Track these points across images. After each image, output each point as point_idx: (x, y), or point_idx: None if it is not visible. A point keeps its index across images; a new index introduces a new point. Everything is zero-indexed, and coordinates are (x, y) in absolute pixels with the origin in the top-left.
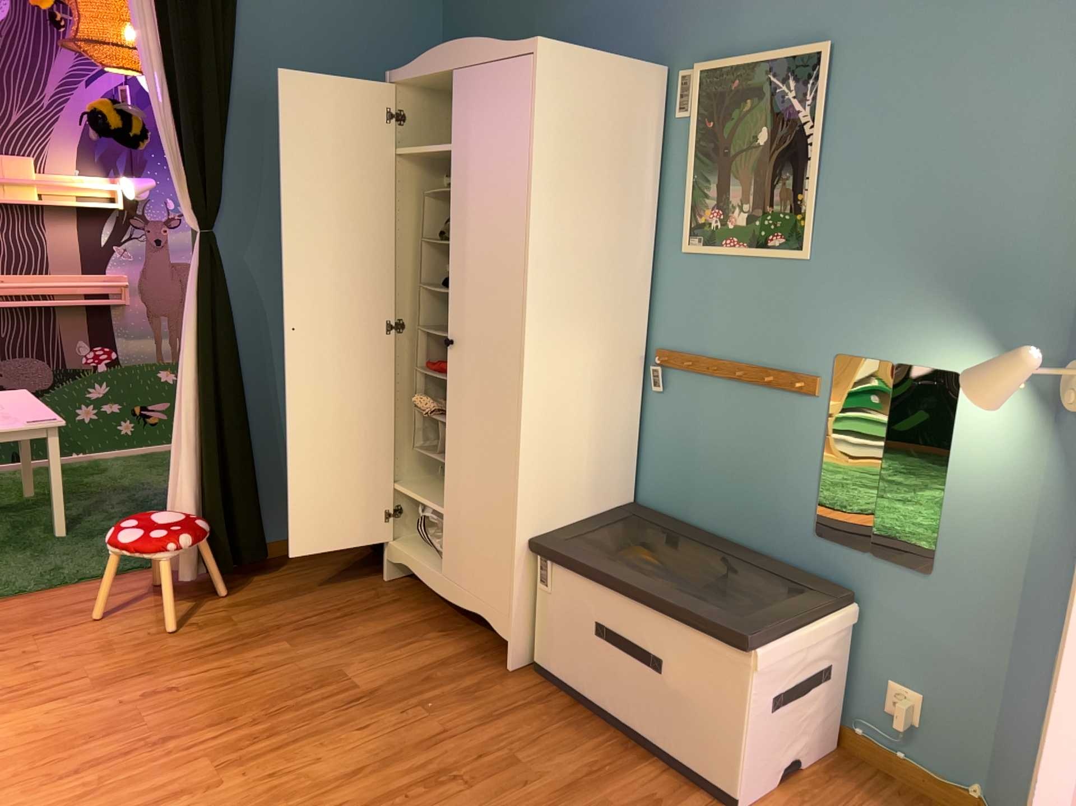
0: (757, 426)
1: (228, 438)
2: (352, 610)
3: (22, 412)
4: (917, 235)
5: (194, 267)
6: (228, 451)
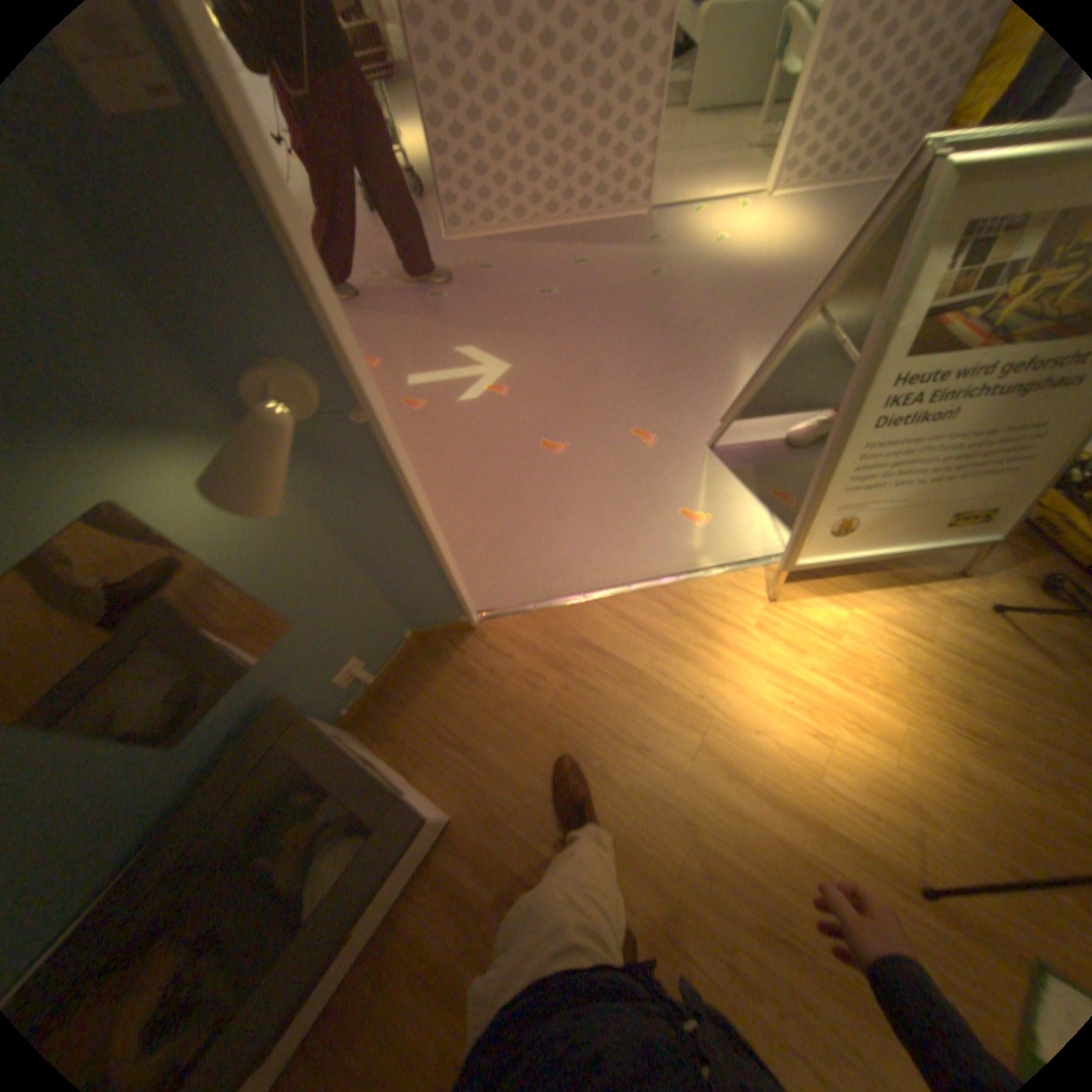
0: None
1: None
2: None
3: None
4: None
5: None
6: None
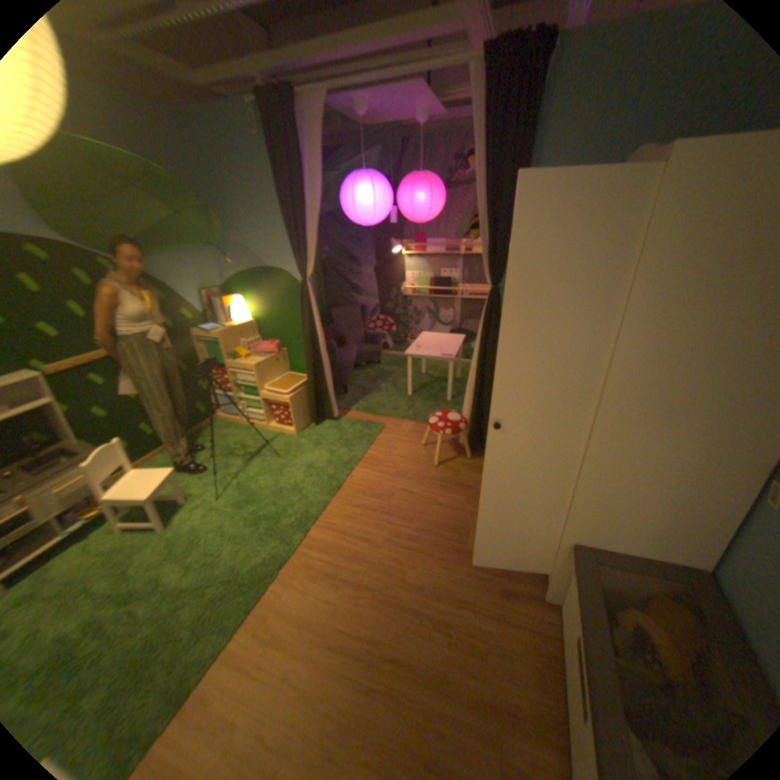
0: None
1: (486, 391)
2: None
3: (447, 349)
4: None
5: (485, 305)
6: (485, 397)
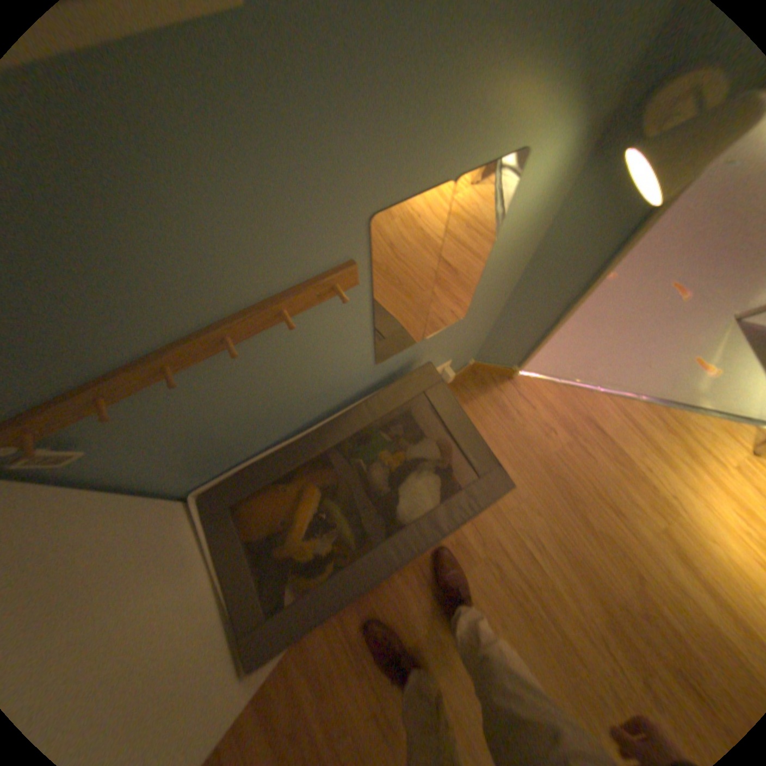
0: (278, 356)
1: None
2: None
3: None
4: None
5: None
6: None
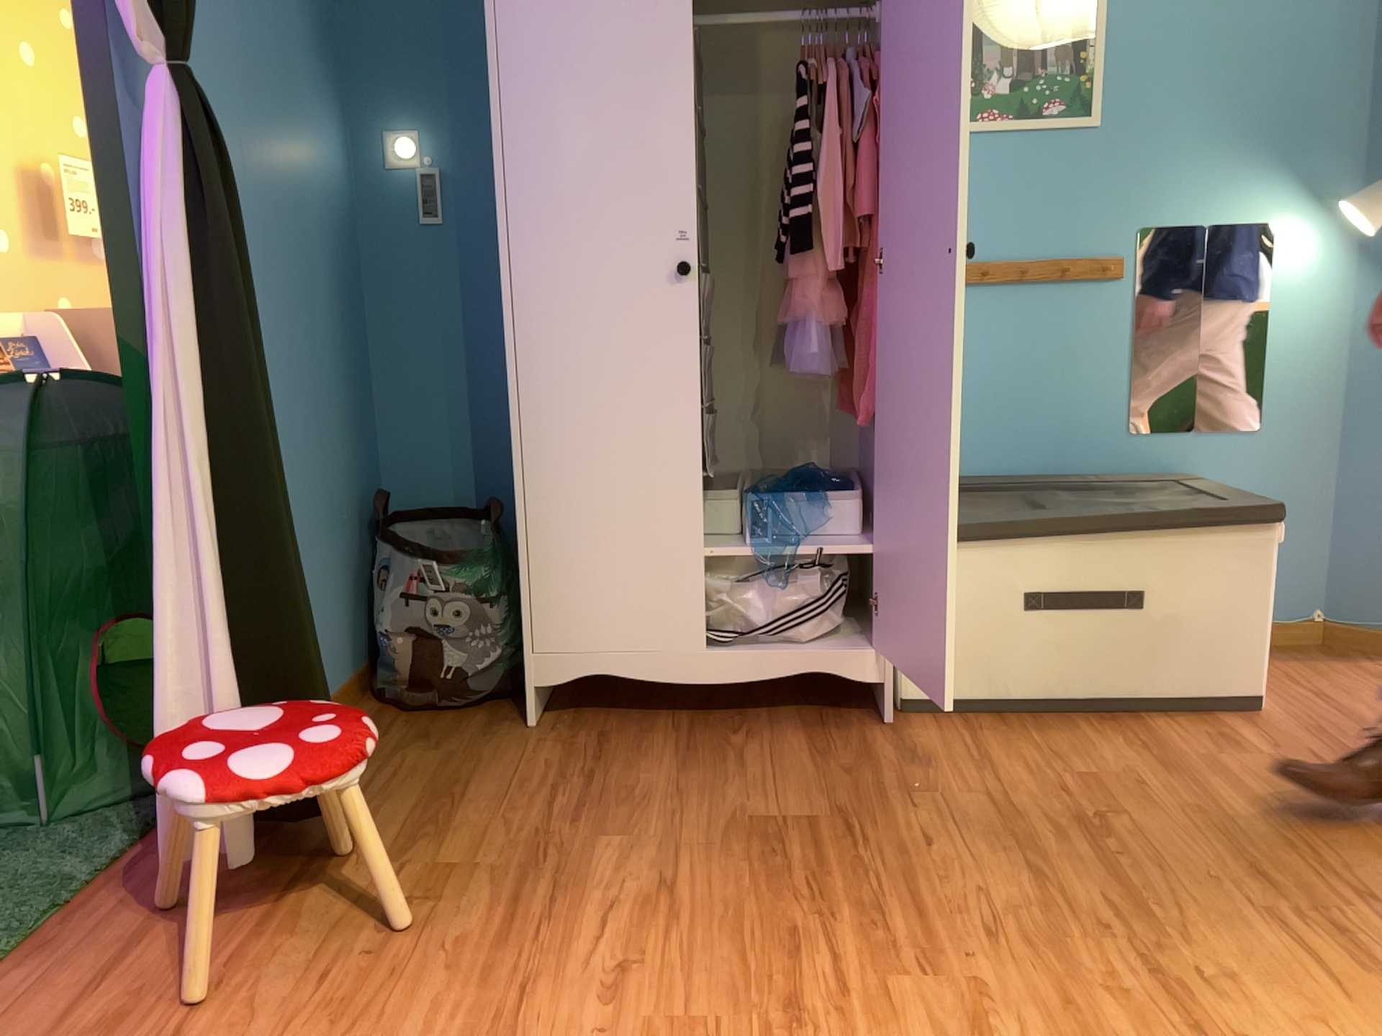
0: (1044, 332)
1: (279, 523)
2: (577, 767)
3: None
4: (1220, 90)
5: (168, 144)
6: (283, 552)
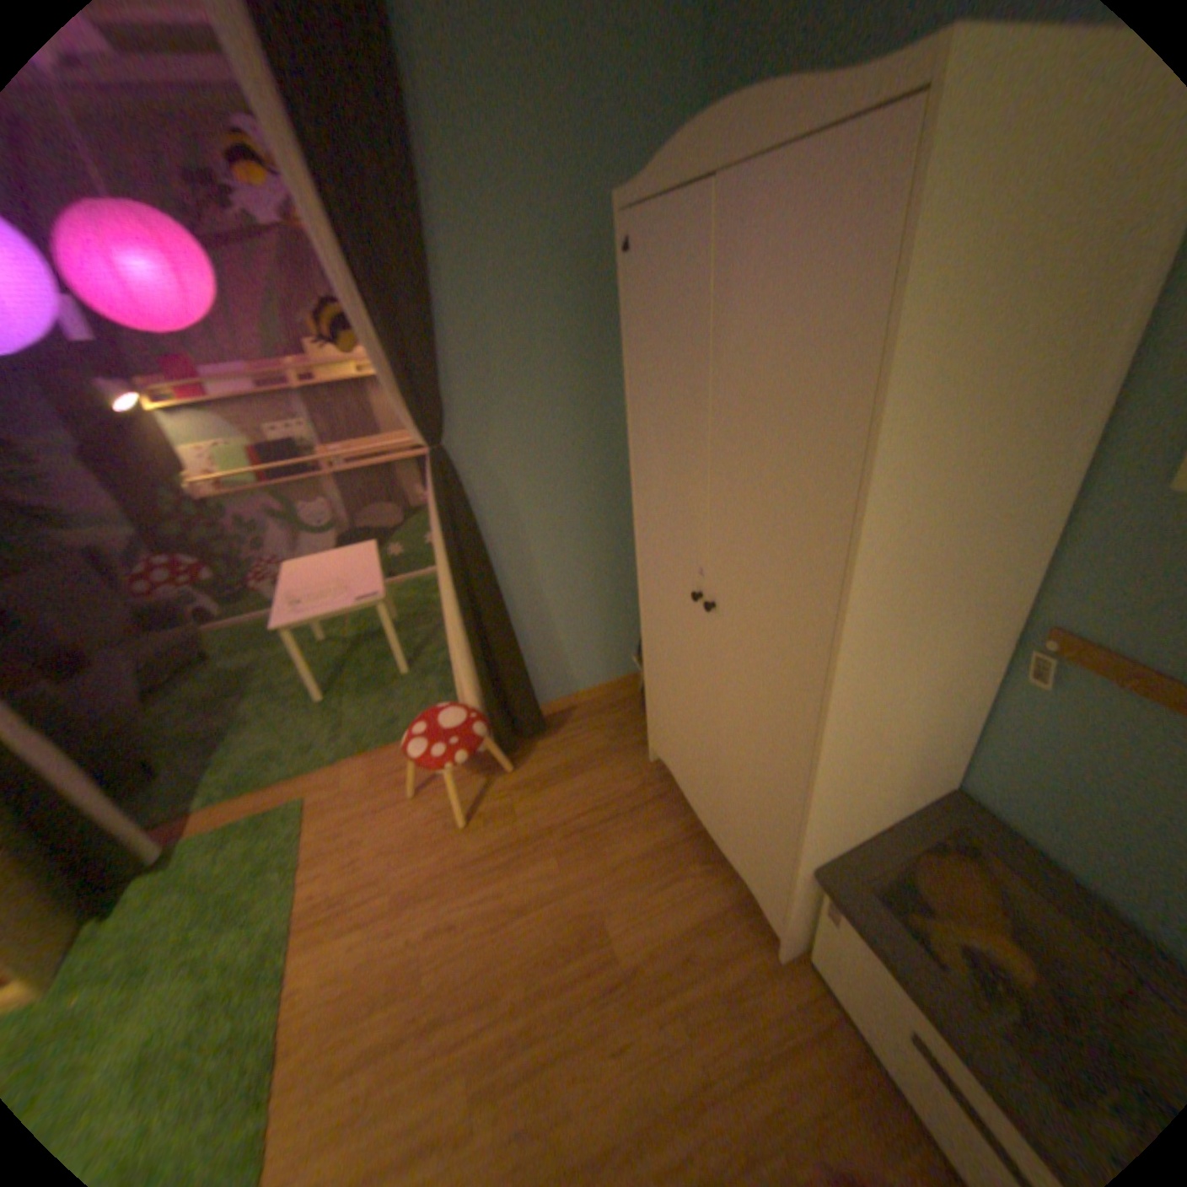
0: None
1: (495, 646)
2: (620, 808)
3: (360, 581)
4: None
5: (432, 488)
6: (497, 656)
